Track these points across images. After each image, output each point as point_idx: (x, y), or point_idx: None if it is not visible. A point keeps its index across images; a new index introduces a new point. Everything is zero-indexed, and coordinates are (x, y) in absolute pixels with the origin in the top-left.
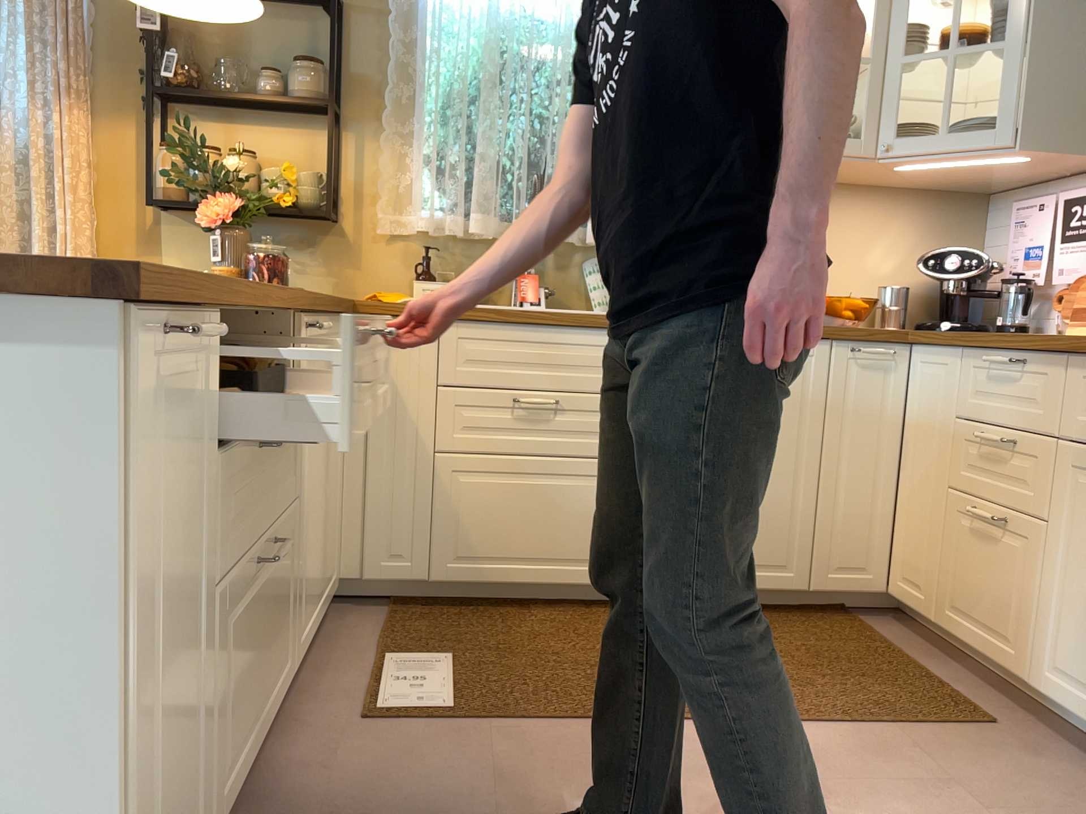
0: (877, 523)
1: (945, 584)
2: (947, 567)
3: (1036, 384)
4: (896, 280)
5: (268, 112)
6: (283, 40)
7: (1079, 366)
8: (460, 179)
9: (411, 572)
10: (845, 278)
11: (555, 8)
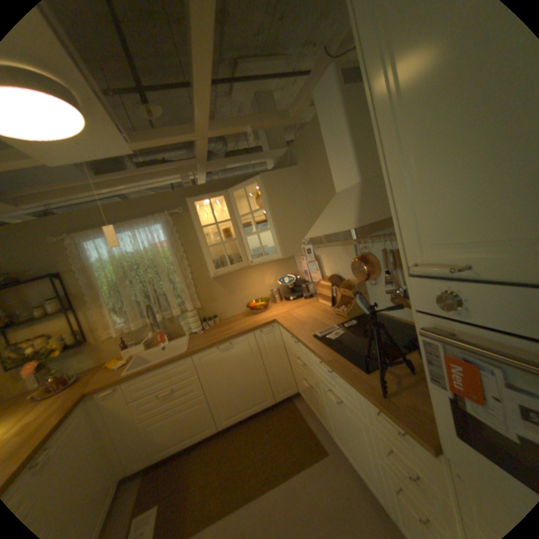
0: (287, 375)
1: (307, 397)
2: (306, 392)
3: (303, 349)
4: (275, 285)
5: (44, 317)
6: (40, 292)
7: (309, 350)
8: (122, 314)
9: (144, 464)
10: (260, 290)
11: (136, 247)
